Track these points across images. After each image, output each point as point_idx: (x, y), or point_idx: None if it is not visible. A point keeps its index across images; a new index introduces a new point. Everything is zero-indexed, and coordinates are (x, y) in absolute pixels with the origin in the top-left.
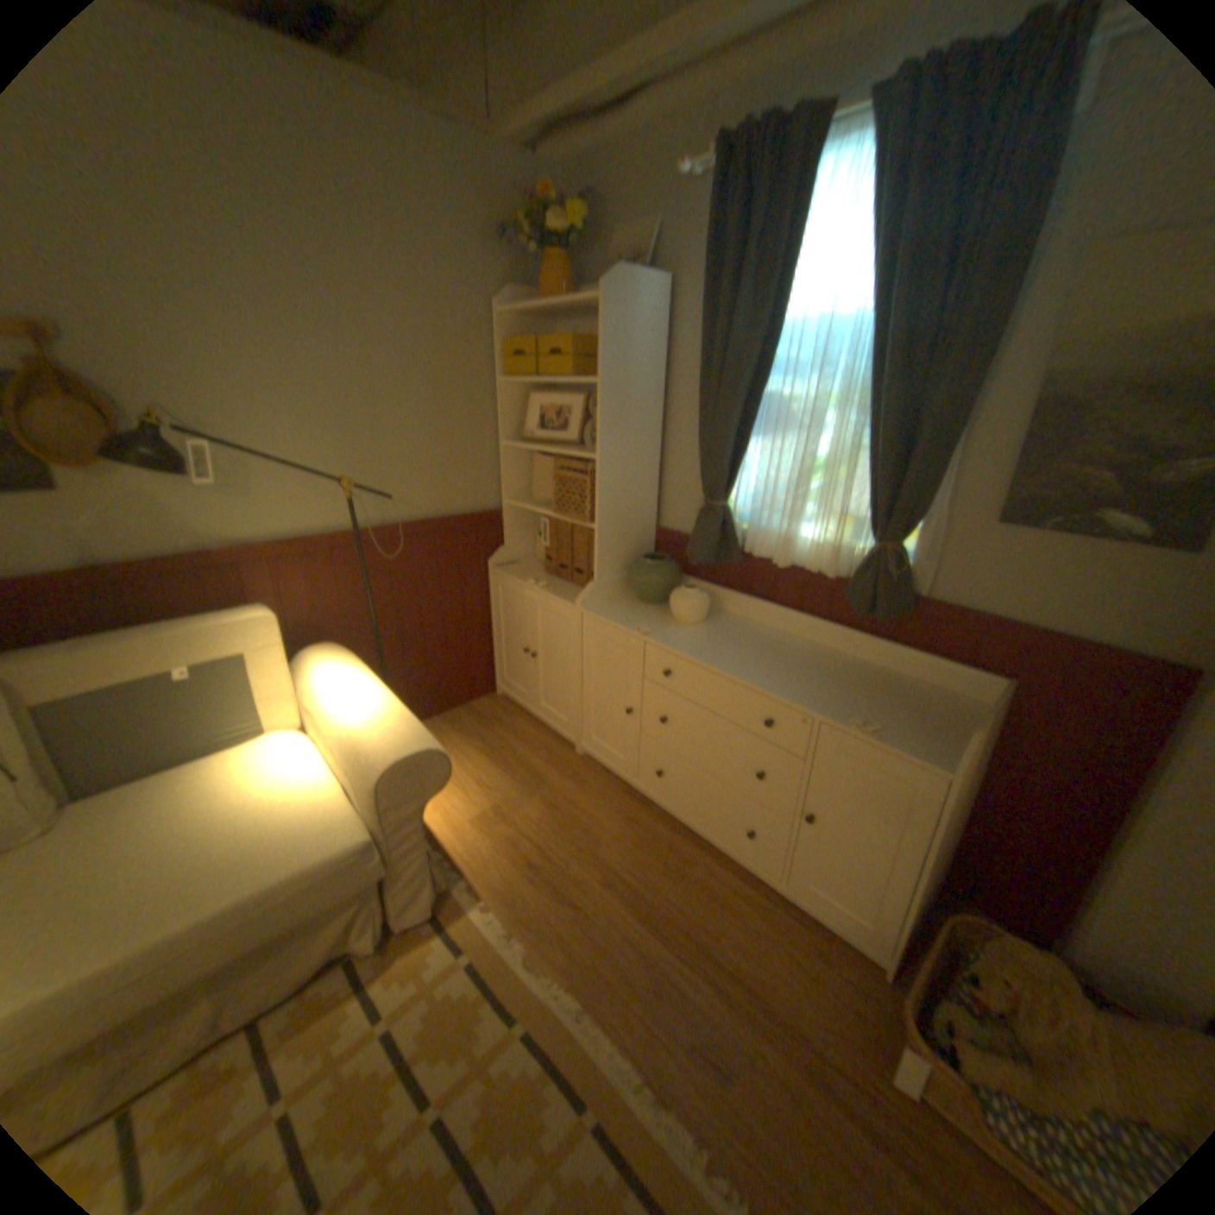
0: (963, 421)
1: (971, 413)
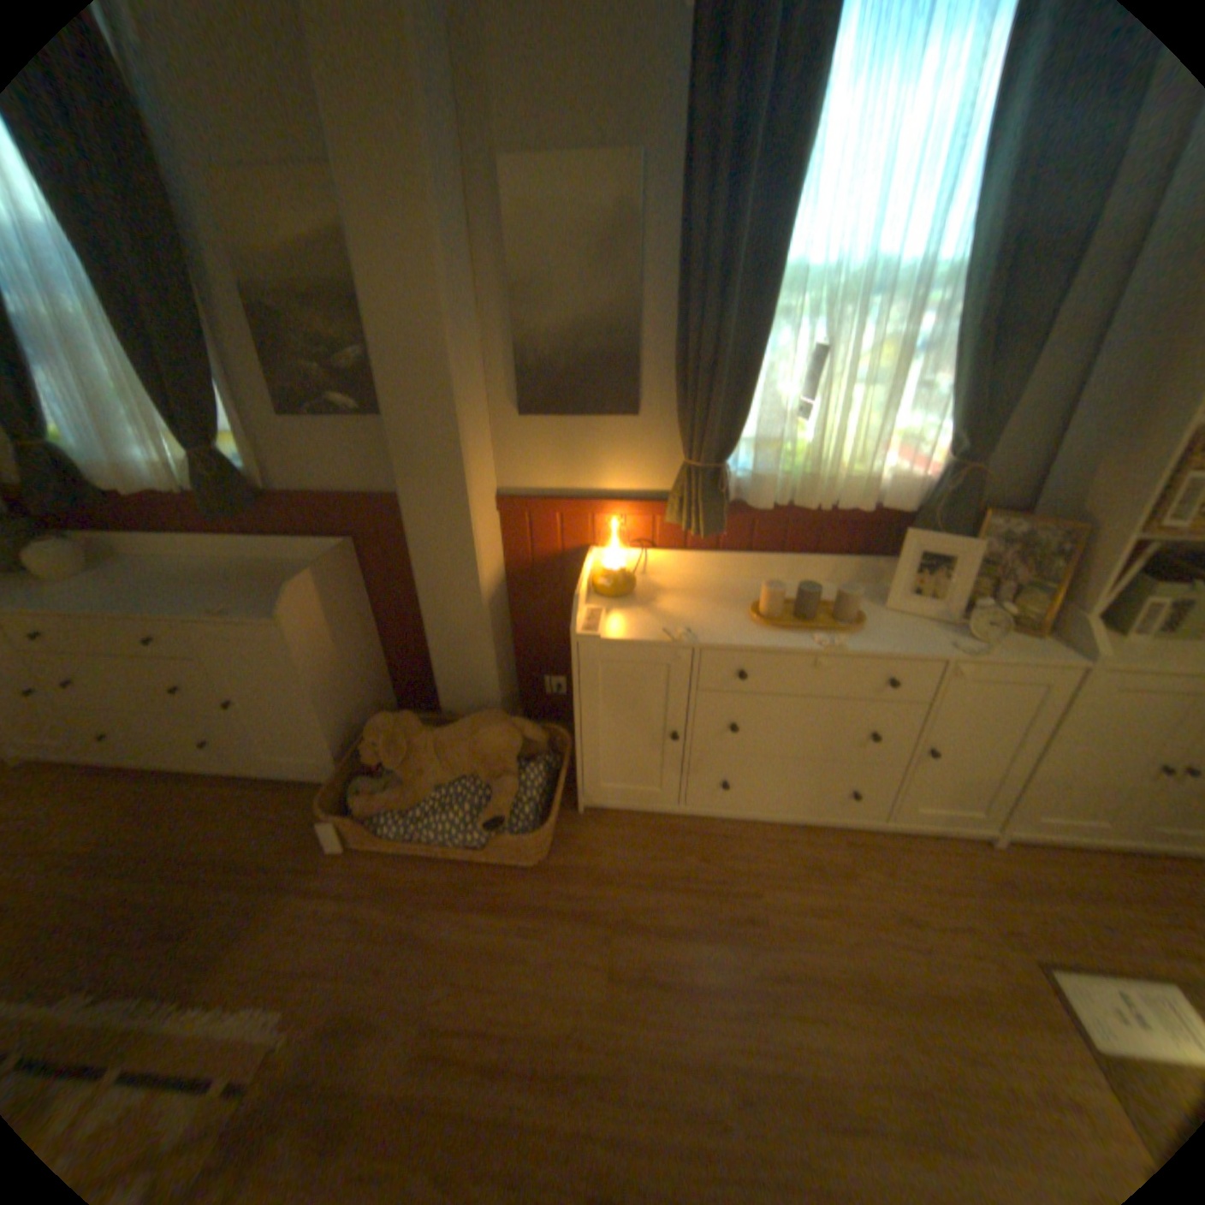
0: (189, 331)
1: (196, 324)
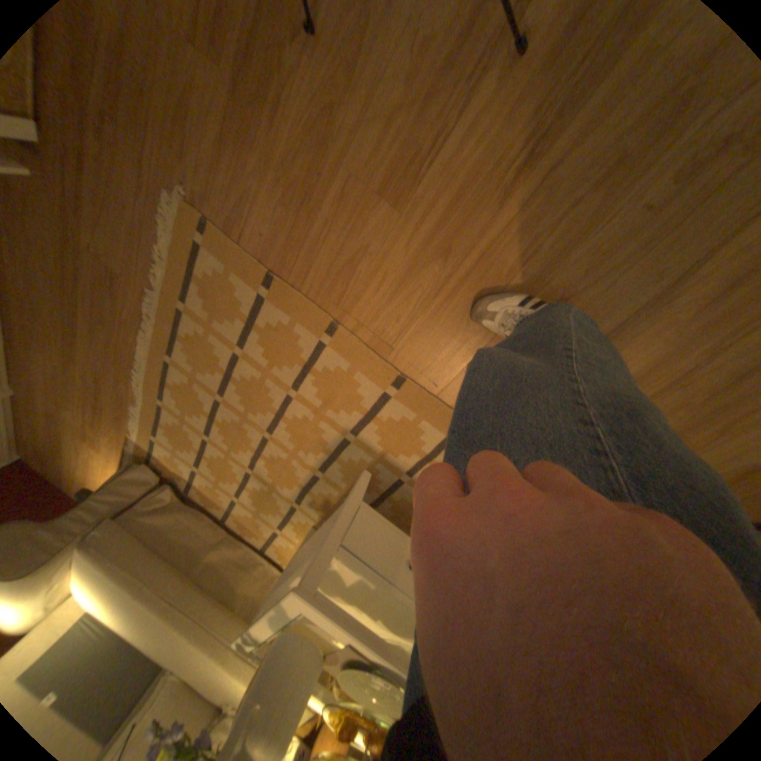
0: None
1: None
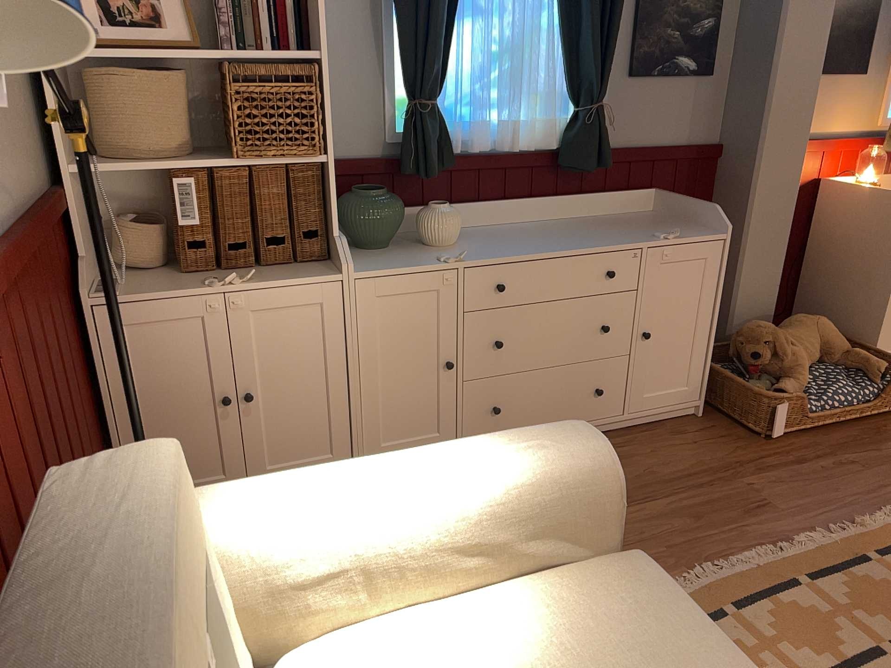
0: None
1: None
